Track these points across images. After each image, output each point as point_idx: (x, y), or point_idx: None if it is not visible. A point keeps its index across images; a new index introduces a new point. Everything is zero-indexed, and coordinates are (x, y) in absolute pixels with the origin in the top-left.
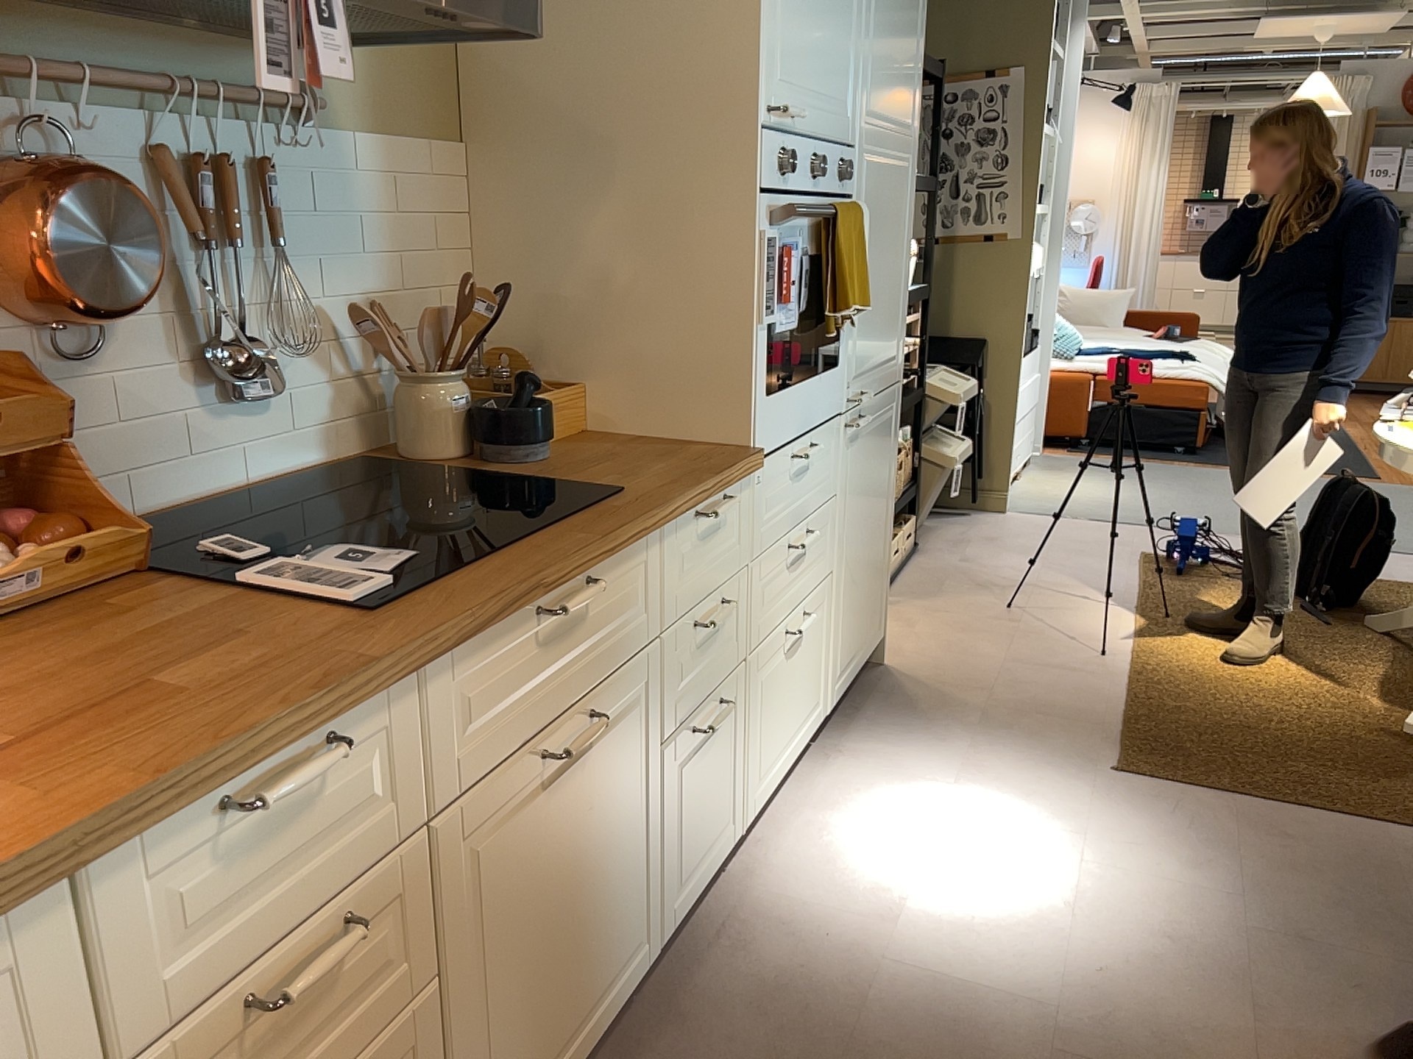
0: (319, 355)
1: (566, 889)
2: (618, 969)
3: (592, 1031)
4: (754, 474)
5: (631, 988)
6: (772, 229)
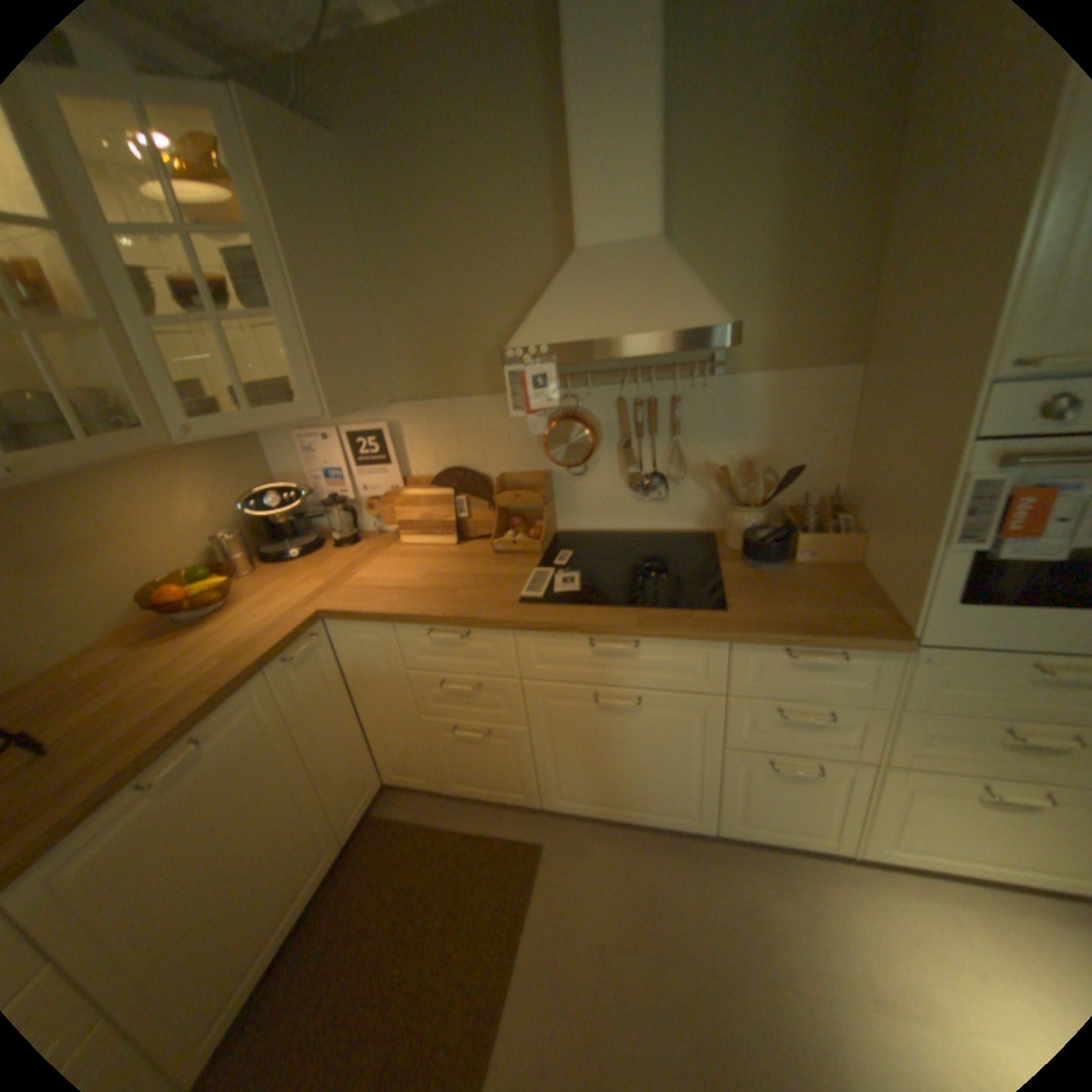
0: (702, 481)
1: (620, 753)
2: (670, 813)
3: (643, 819)
4: (920, 654)
5: (686, 830)
6: (1001, 469)
